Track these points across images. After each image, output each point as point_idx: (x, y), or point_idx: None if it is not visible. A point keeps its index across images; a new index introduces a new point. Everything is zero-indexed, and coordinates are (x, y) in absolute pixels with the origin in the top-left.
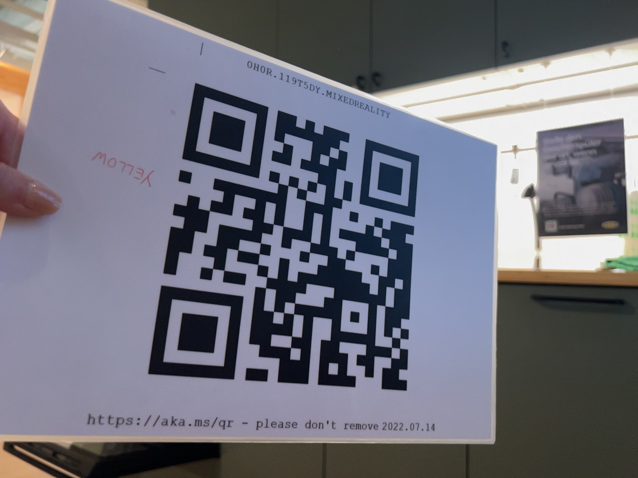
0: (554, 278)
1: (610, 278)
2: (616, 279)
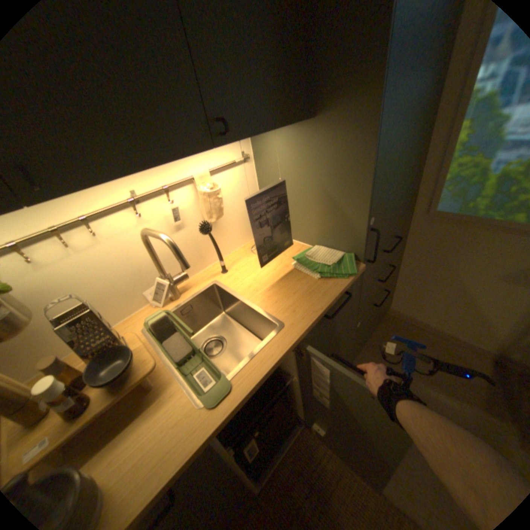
0: (332, 304)
1: (347, 289)
2: (342, 285)
